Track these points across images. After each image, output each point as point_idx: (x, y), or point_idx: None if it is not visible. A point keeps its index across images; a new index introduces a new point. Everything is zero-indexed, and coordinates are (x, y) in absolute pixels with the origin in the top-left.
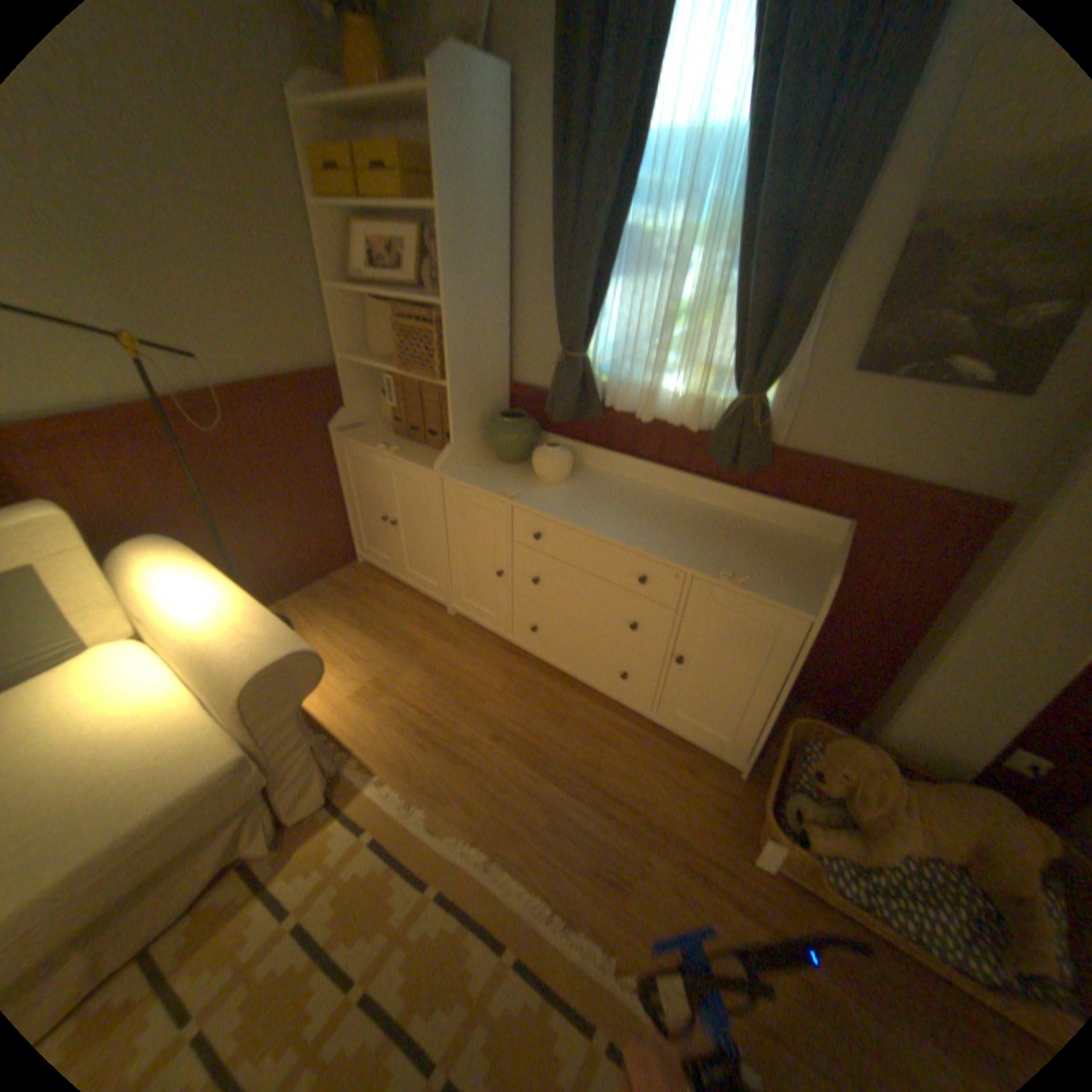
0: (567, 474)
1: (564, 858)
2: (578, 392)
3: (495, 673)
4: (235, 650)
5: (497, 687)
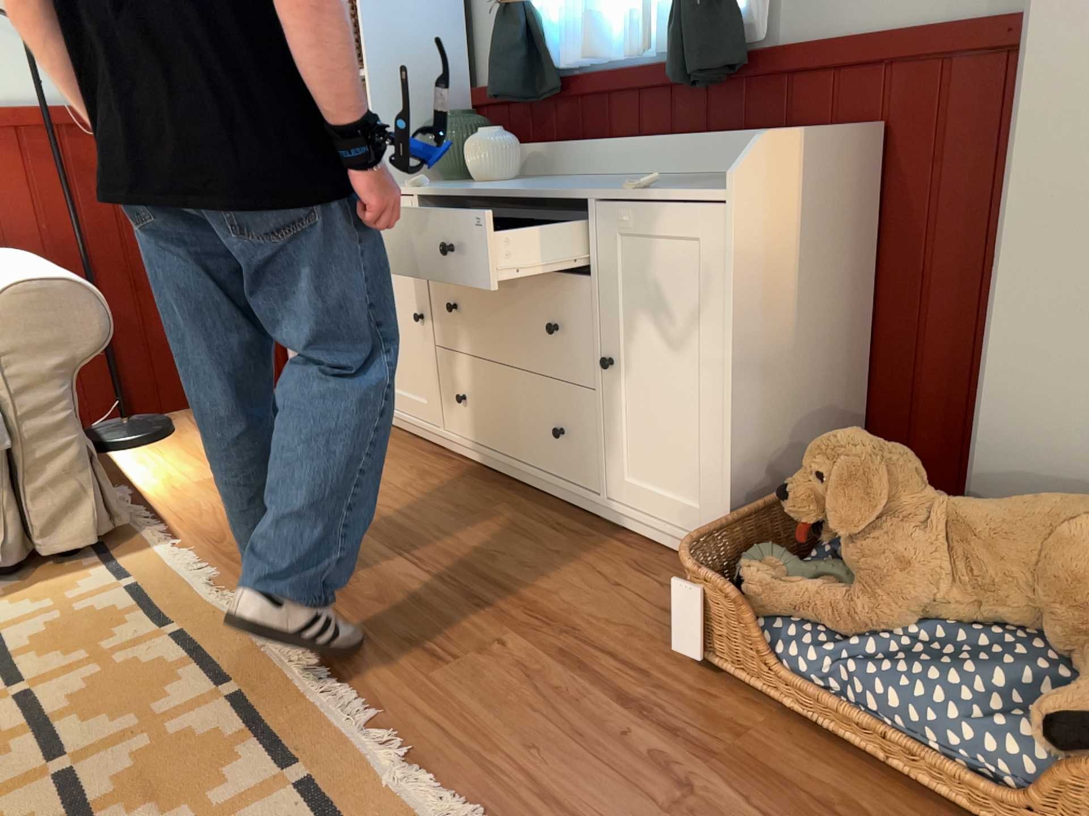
0: (507, 167)
1: (374, 624)
2: (518, 54)
3: (403, 473)
4: (15, 276)
5: (397, 484)
